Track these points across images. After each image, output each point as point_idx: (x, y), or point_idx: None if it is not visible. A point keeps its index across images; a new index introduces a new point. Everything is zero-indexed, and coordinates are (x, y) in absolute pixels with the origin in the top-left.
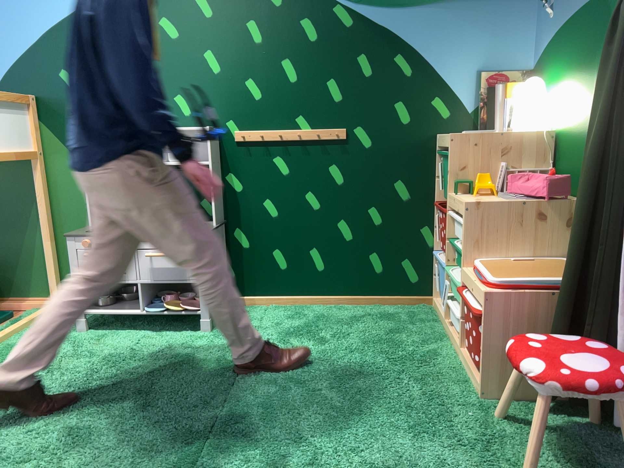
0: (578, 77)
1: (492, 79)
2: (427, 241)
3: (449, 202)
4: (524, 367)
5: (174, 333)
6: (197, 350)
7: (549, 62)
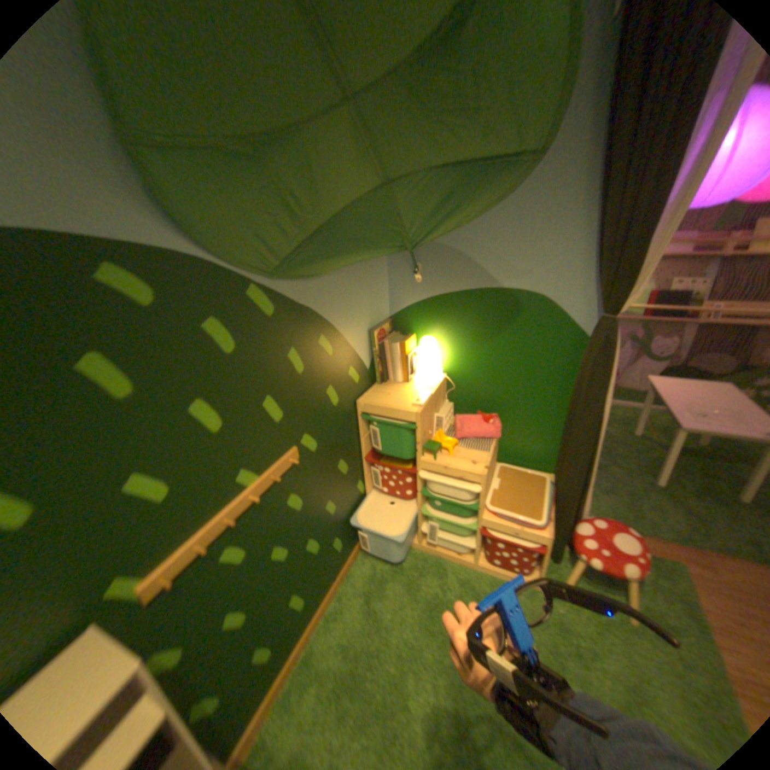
0: (475, 341)
1: (380, 335)
2: (361, 491)
3: (423, 466)
4: (629, 576)
5: None
6: None
7: (422, 318)
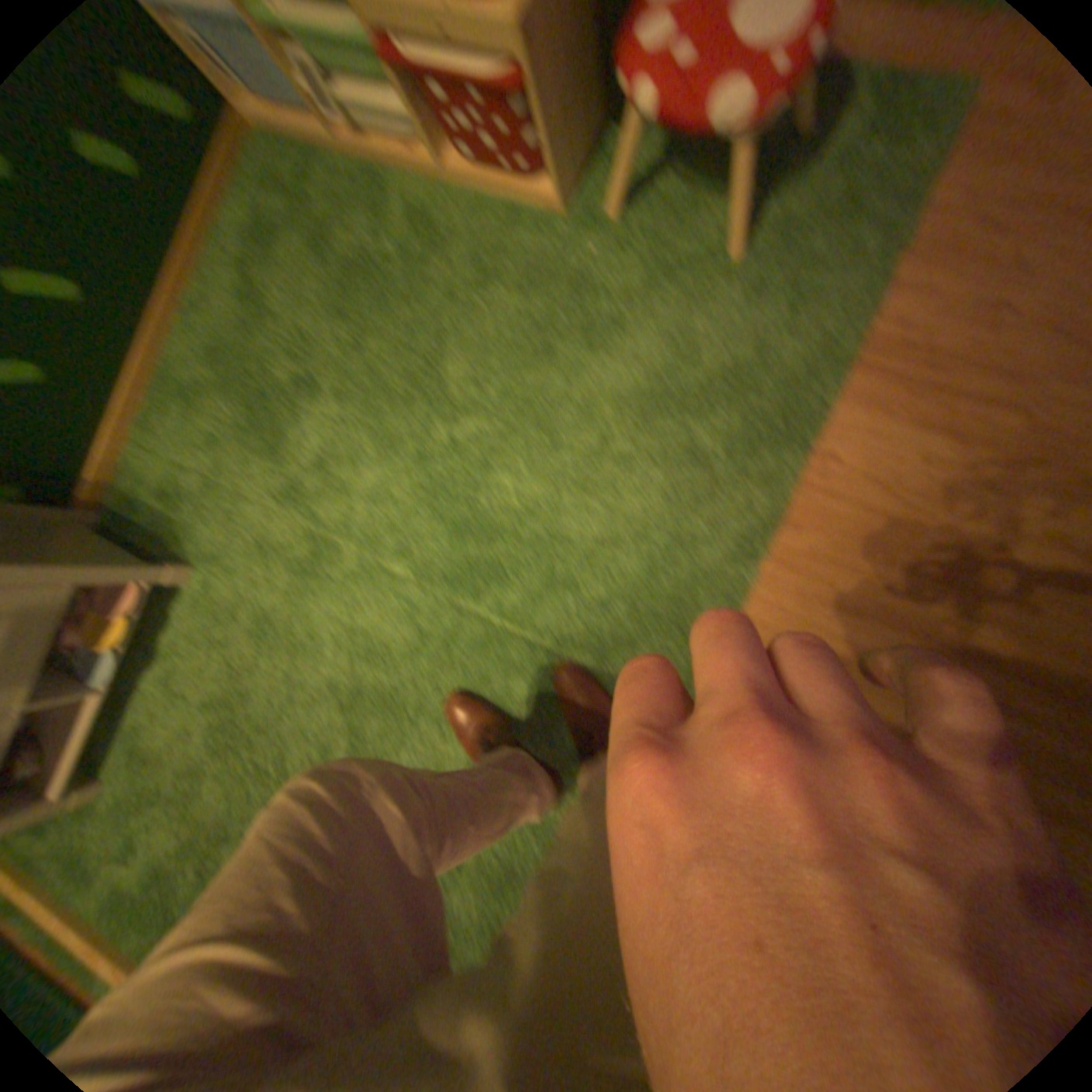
0: None
1: None
2: None
3: None
4: (723, 118)
5: (163, 626)
6: (243, 596)
7: None
